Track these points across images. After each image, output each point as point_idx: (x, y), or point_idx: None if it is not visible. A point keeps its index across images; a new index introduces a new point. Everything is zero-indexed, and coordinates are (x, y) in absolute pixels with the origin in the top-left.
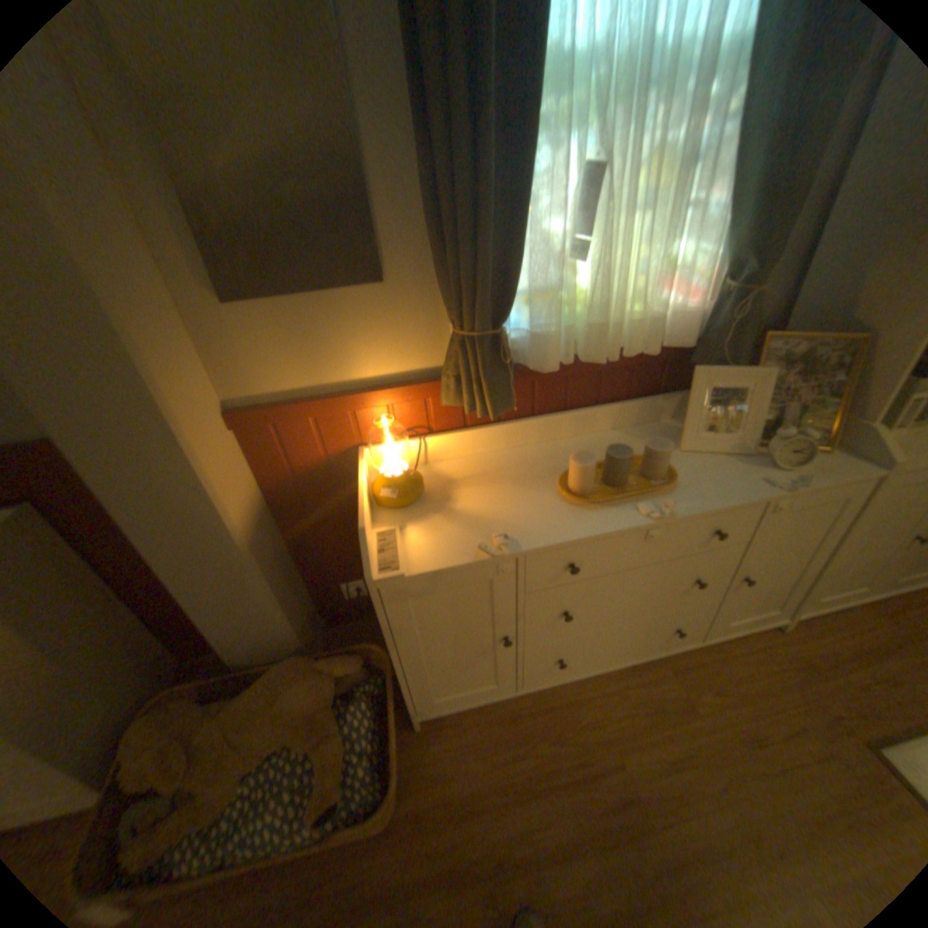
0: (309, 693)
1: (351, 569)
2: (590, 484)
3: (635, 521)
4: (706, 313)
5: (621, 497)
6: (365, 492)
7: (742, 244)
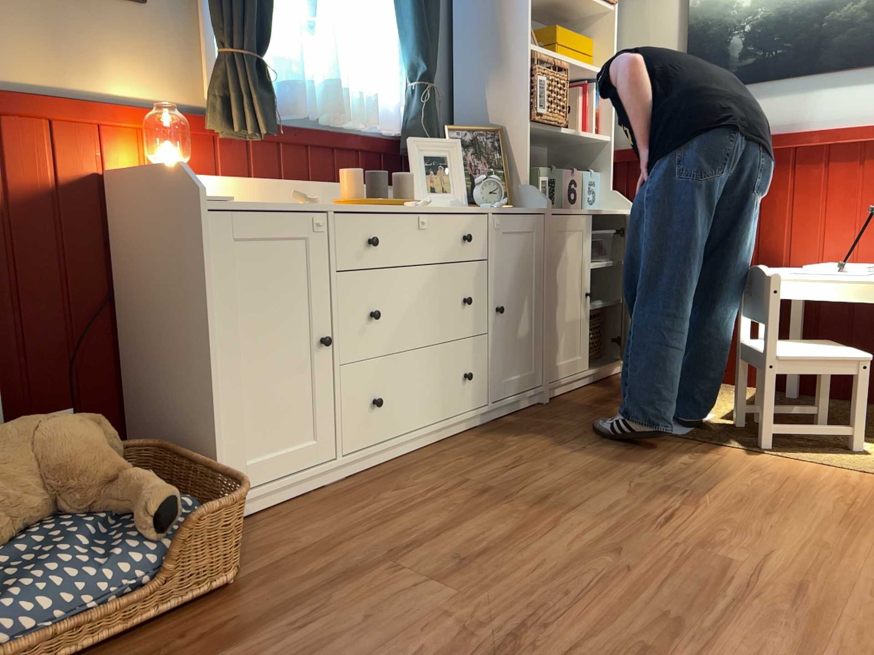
0: (83, 424)
1: (77, 353)
2: (360, 194)
3: (405, 208)
4: (399, 119)
5: (388, 200)
6: (135, 192)
7: (412, 56)
